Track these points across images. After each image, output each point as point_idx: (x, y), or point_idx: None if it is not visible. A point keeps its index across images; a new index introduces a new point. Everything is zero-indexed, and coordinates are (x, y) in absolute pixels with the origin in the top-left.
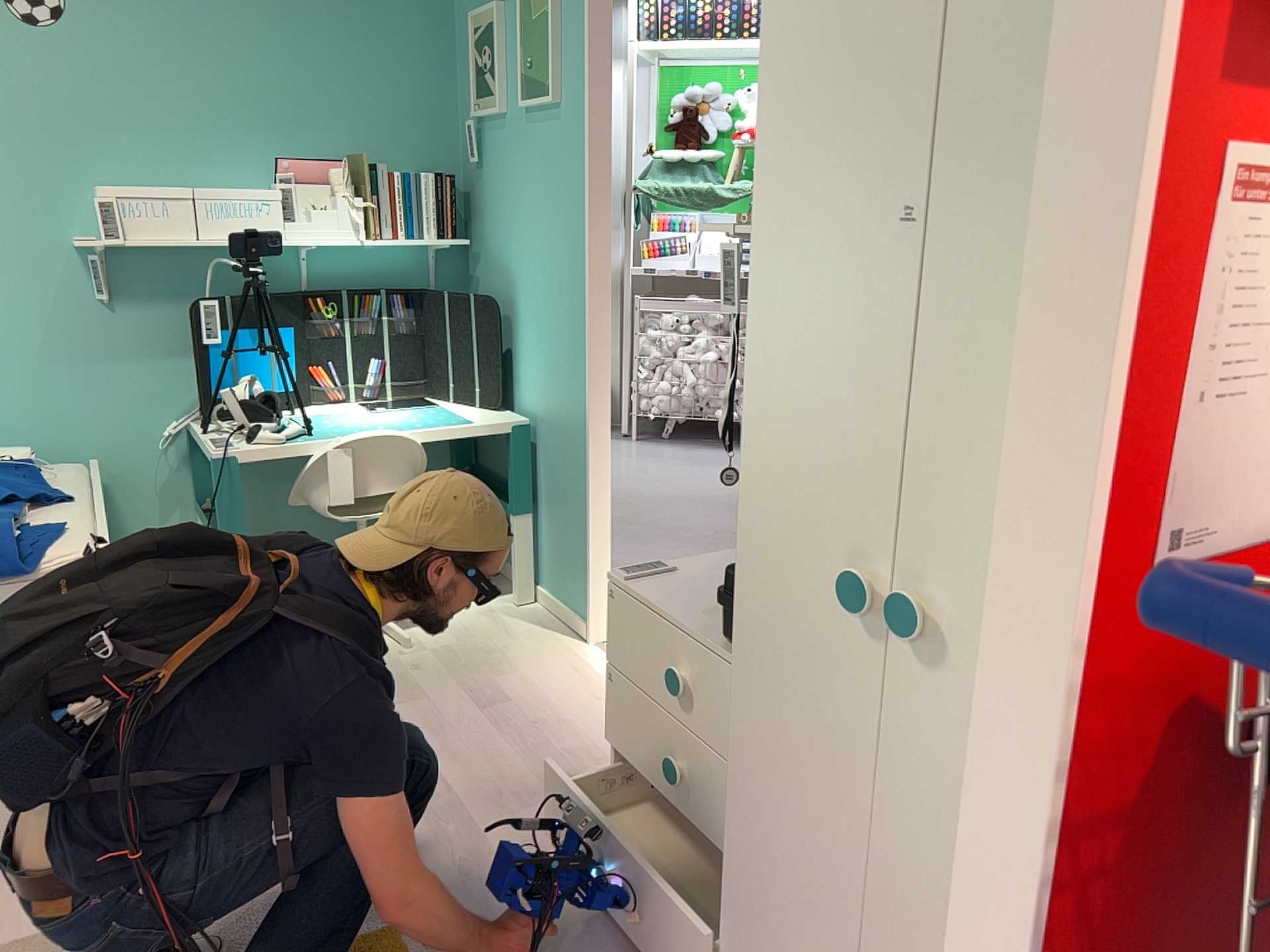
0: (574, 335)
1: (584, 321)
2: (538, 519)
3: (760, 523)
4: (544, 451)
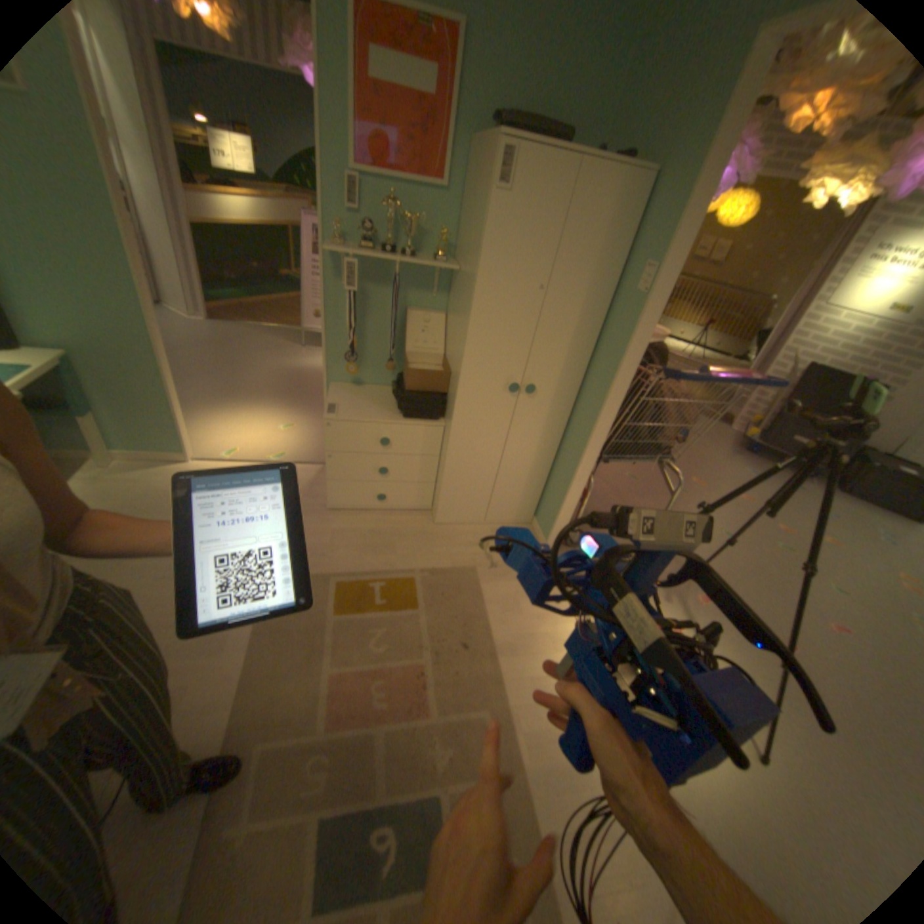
0: (116, 291)
1: (130, 281)
2: (94, 412)
3: (468, 379)
4: (90, 369)
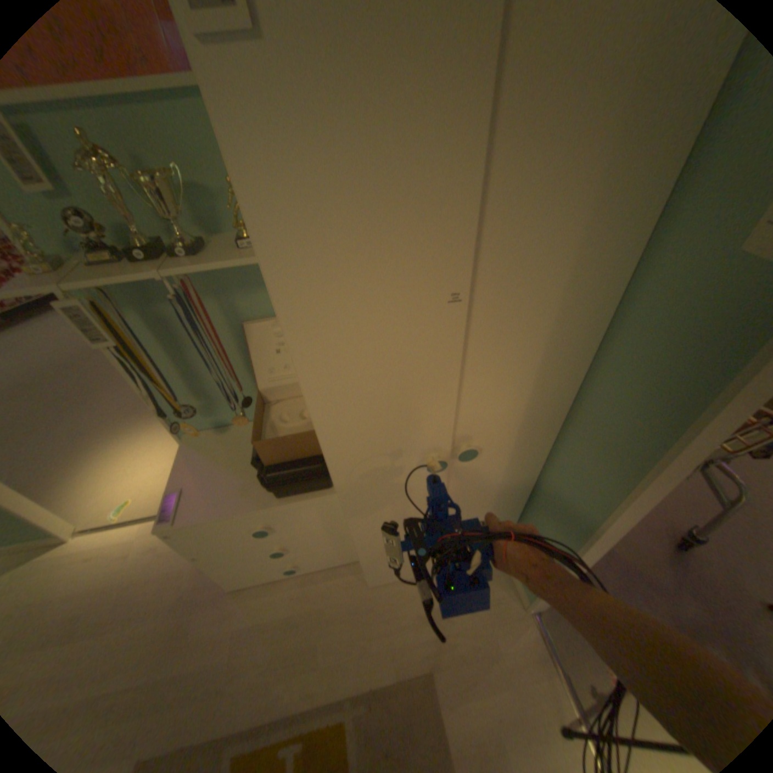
0: None
1: None
2: None
3: (349, 468)
4: None
